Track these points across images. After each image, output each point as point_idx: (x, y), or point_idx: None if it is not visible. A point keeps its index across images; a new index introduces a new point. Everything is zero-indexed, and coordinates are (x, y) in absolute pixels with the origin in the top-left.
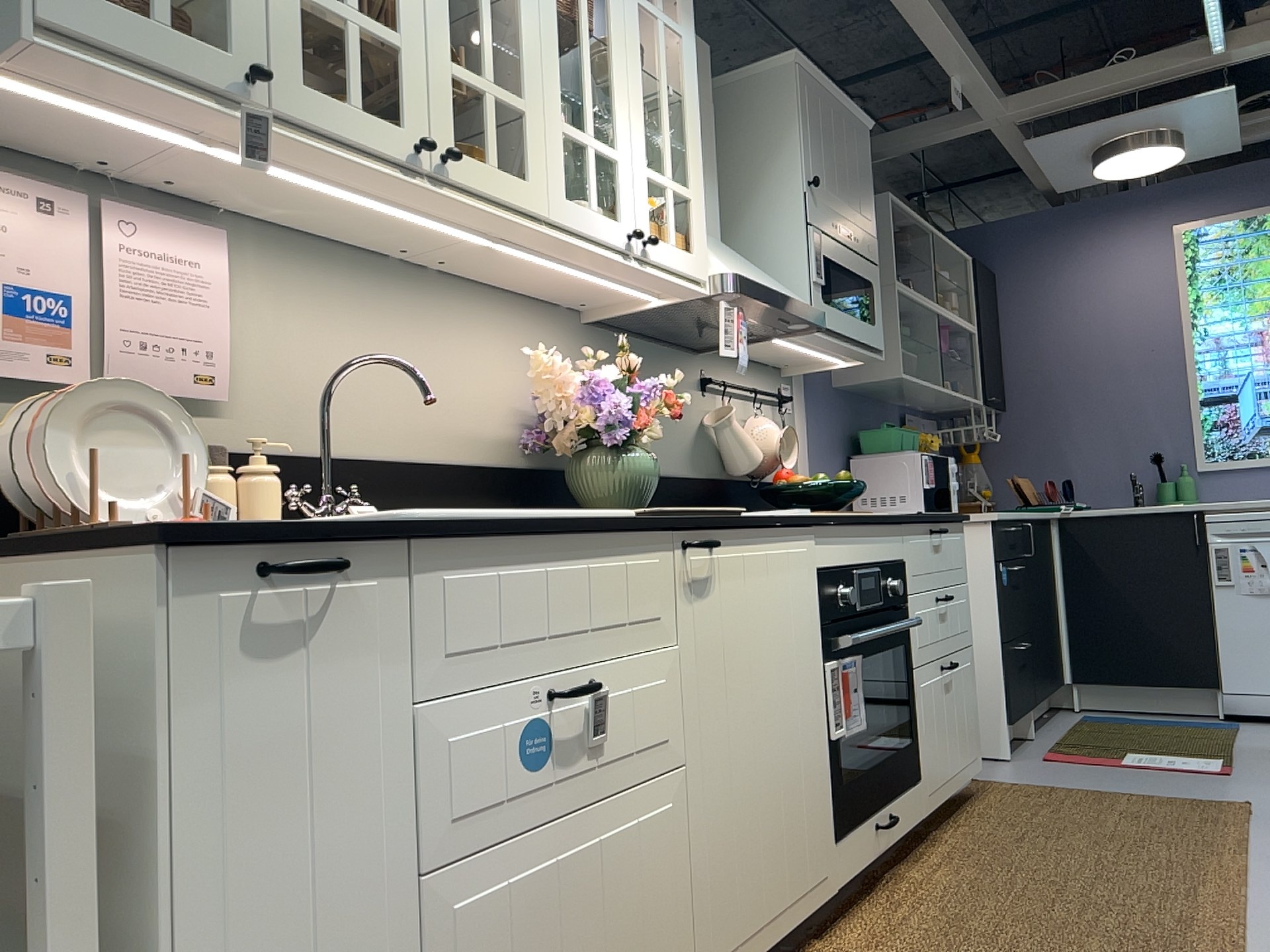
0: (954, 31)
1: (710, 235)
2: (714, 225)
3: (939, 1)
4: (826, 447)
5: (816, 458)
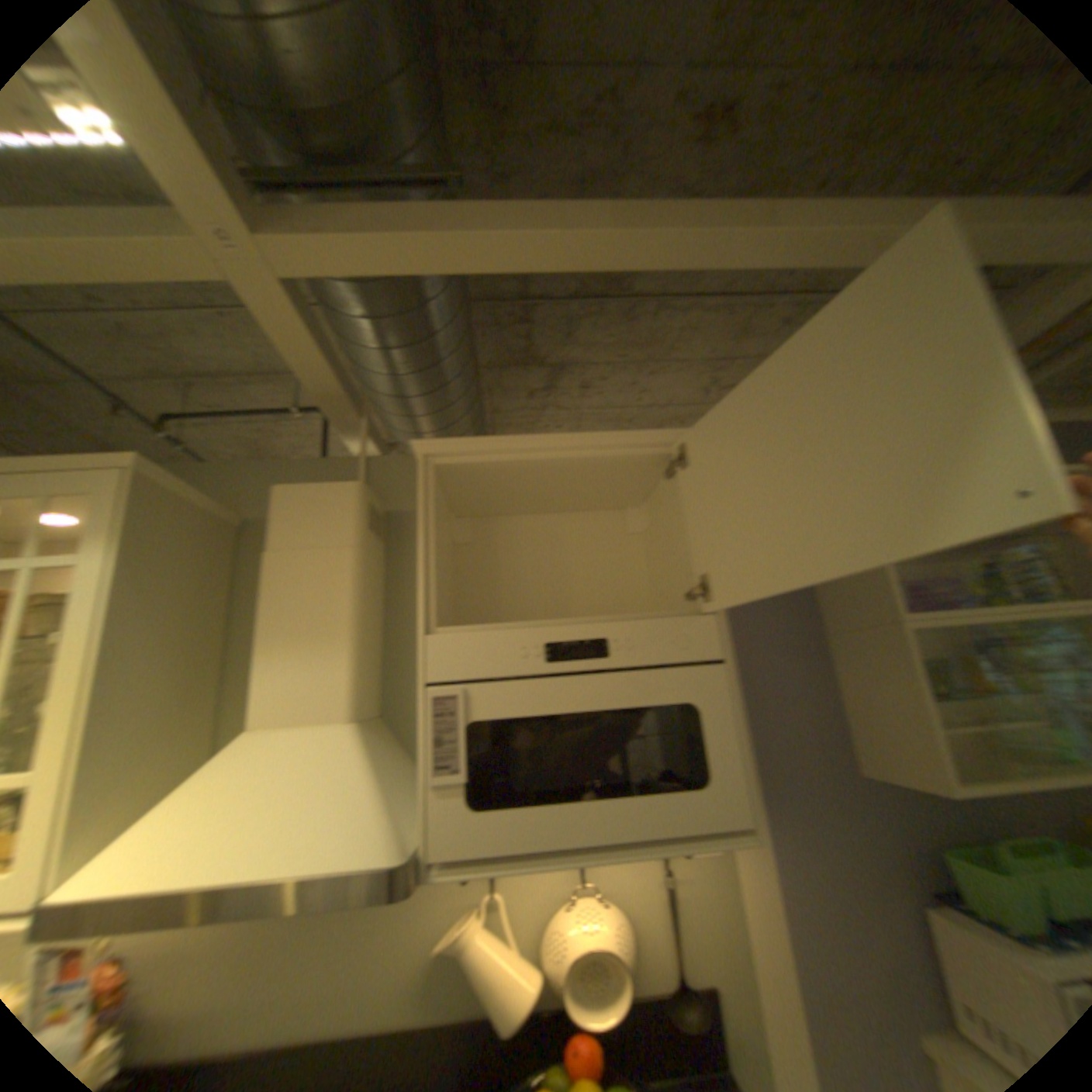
0: (804, 212)
1: (302, 728)
2: (320, 709)
3: (719, 201)
4: (835, 893)
5: (799, 922)
